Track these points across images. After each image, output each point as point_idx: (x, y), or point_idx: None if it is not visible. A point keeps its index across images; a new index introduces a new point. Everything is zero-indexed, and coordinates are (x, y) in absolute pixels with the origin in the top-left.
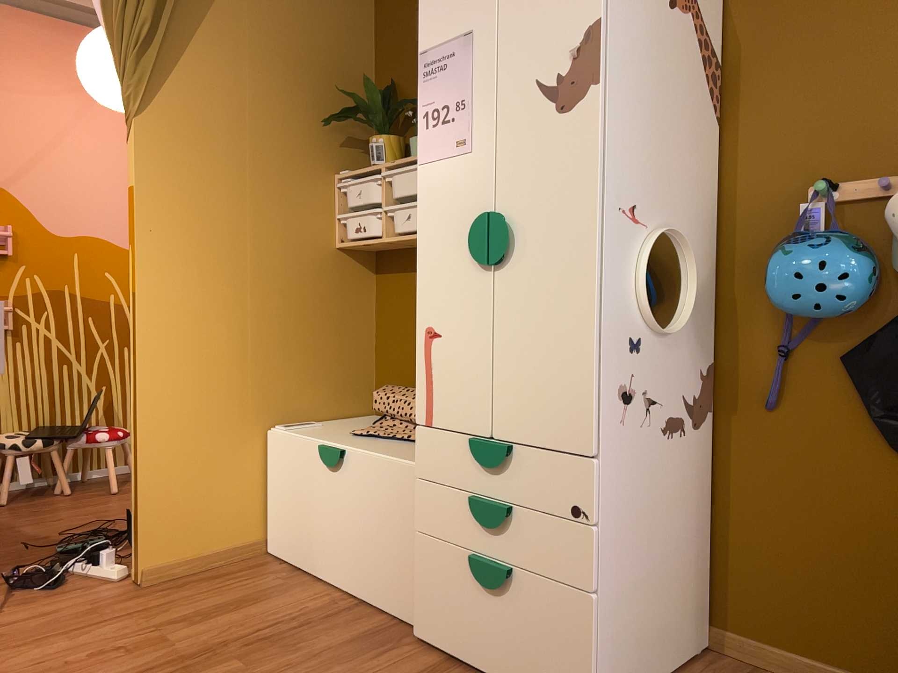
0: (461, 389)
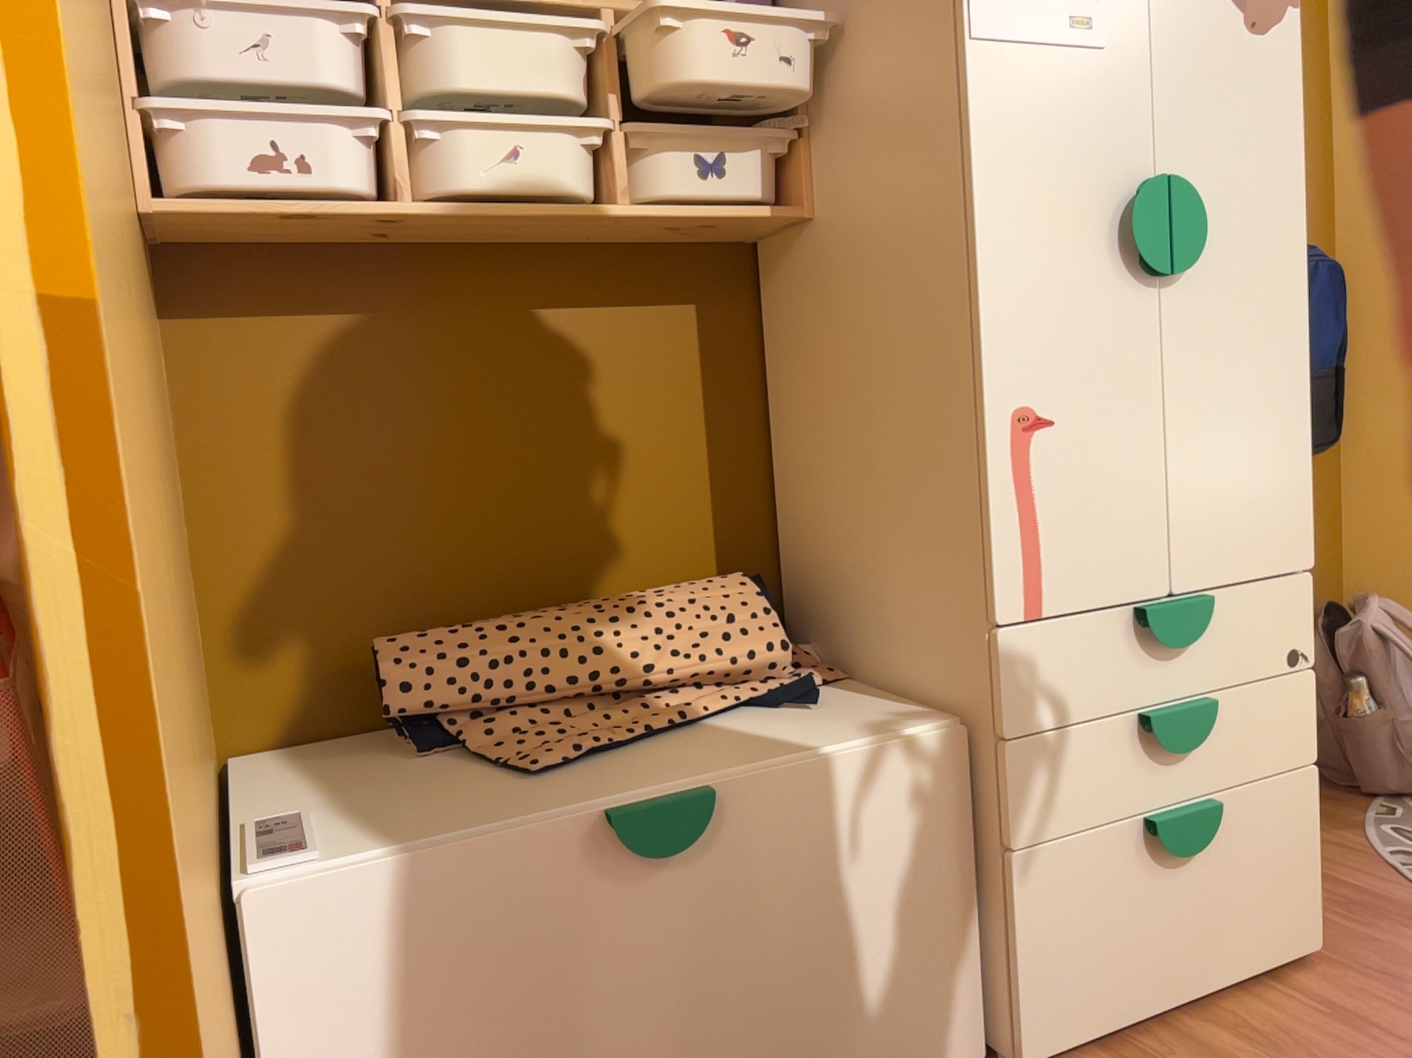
0: (1108, 522)
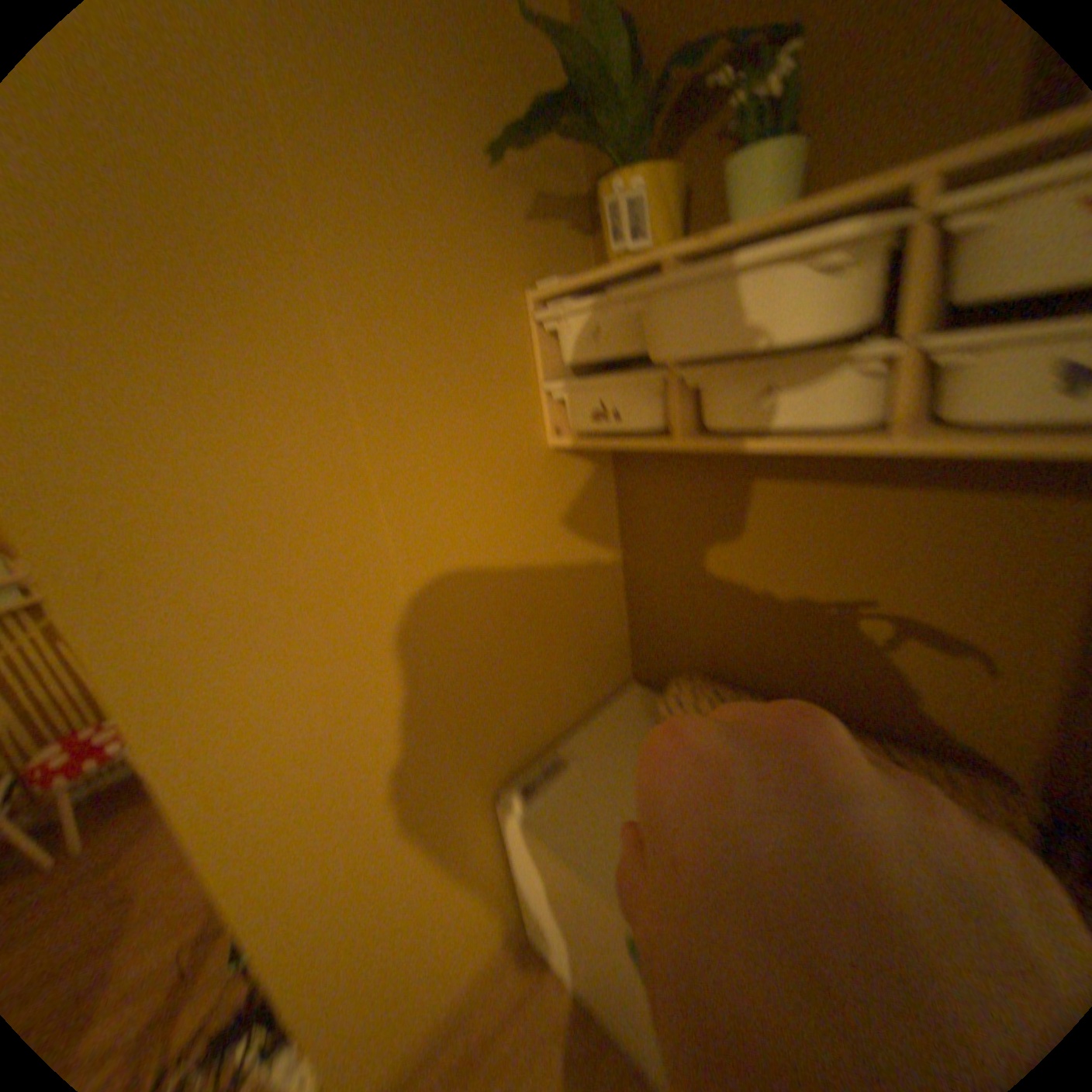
0: None
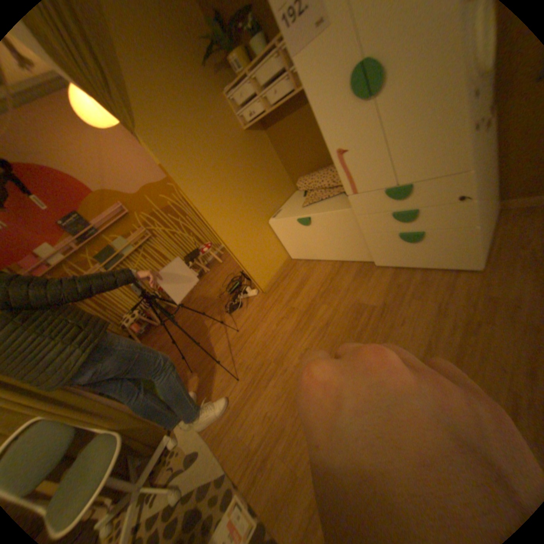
0: (370, 170)
